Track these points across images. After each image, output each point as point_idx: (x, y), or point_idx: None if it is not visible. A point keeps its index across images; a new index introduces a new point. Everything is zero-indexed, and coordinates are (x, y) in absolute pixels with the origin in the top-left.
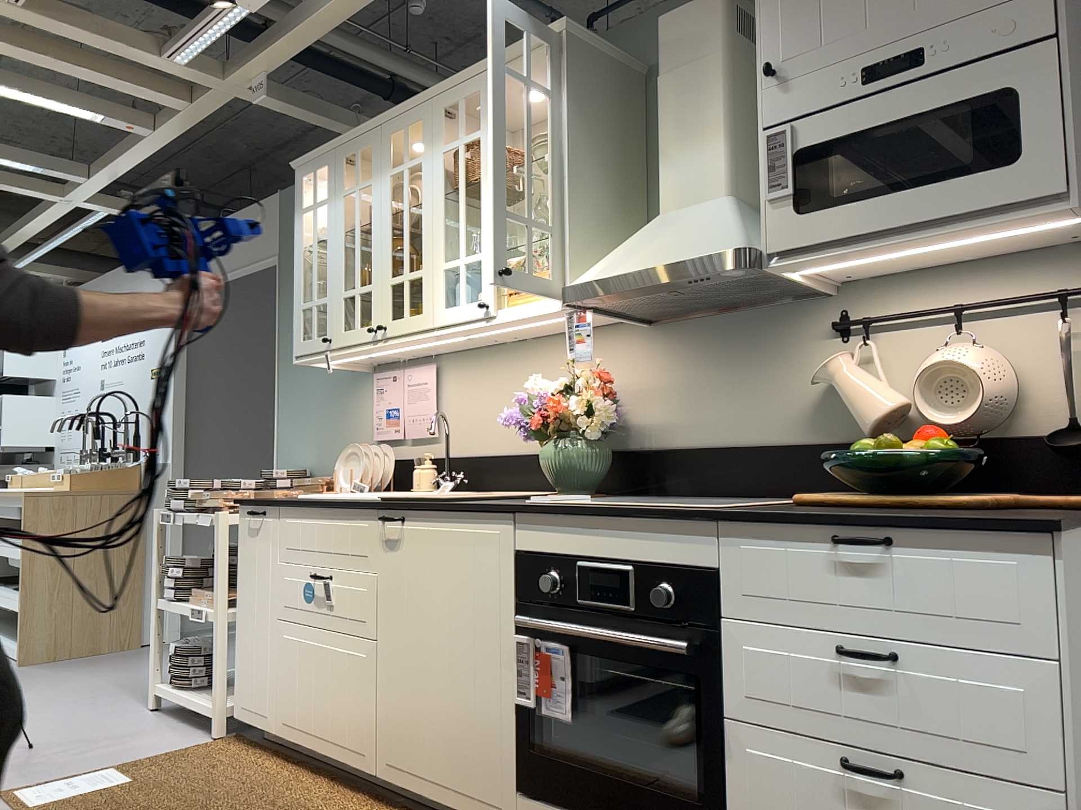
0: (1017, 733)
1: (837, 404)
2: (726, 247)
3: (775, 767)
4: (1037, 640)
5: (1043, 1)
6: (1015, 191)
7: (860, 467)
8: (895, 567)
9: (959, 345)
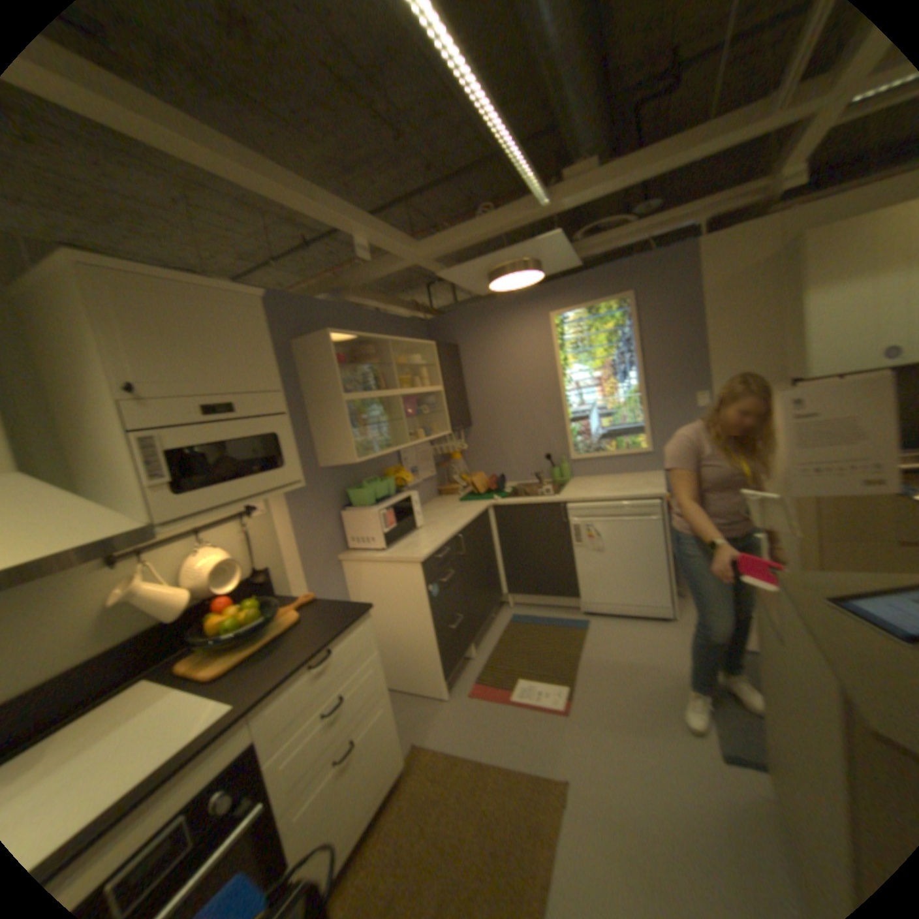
0: (374, 688)
1: (120, 614)
2: (128, 526)
3: (306, 812)
4: (371, 651)
5: (283, 398)
6: (288, 480)
7: (227, 637)
8: (332, 661)
9: (204, 549)
